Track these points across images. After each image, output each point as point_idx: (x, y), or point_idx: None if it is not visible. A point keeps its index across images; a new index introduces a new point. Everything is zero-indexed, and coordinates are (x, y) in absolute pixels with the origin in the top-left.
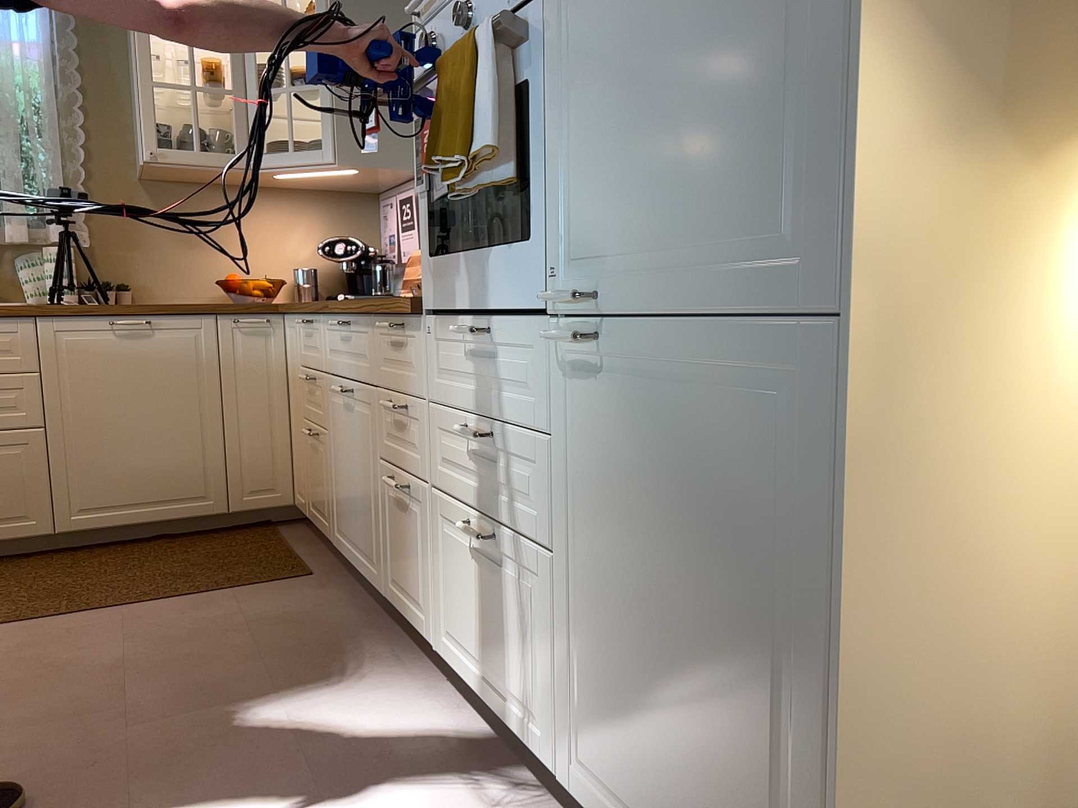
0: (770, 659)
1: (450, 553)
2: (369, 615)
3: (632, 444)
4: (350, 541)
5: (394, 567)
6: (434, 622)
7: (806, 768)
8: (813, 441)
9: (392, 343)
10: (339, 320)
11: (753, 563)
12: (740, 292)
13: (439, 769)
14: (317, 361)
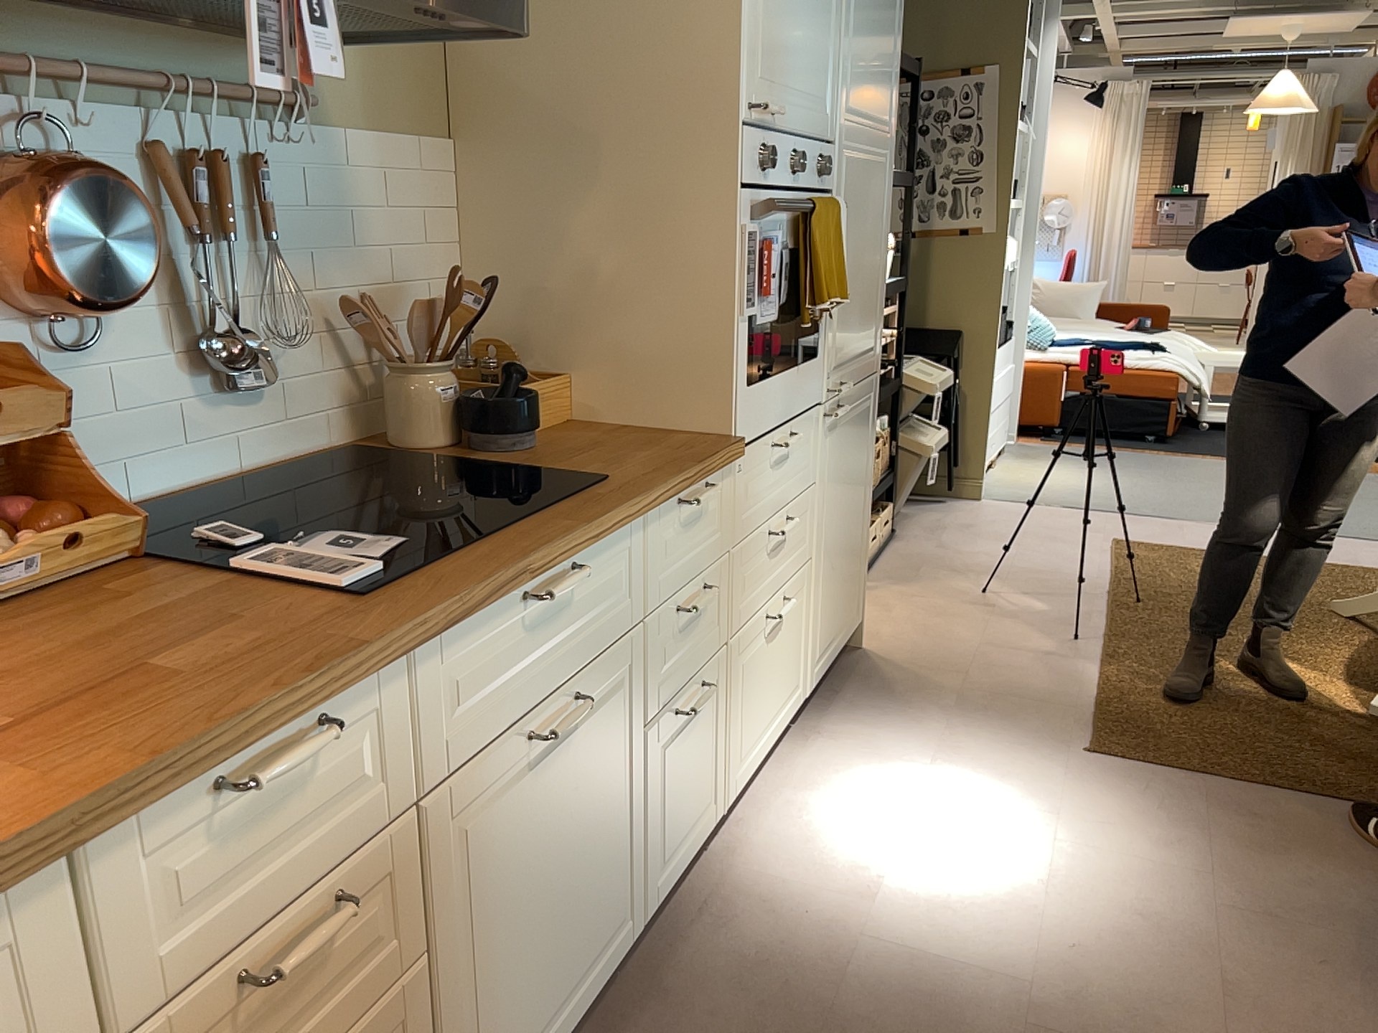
0: (860, 500)
1: (744, 675)
2: (606, 1025)
3: (841, 453)
4: (540, 1026)
5: (667, 833)
6: (722, 781)
7: (862, 527)
8: (870, 415)
9: (688, 520)
10: (528, 589)
11: (860, 469)
12: (864, 369)
13: (807, 795)
14: (364, 817)
